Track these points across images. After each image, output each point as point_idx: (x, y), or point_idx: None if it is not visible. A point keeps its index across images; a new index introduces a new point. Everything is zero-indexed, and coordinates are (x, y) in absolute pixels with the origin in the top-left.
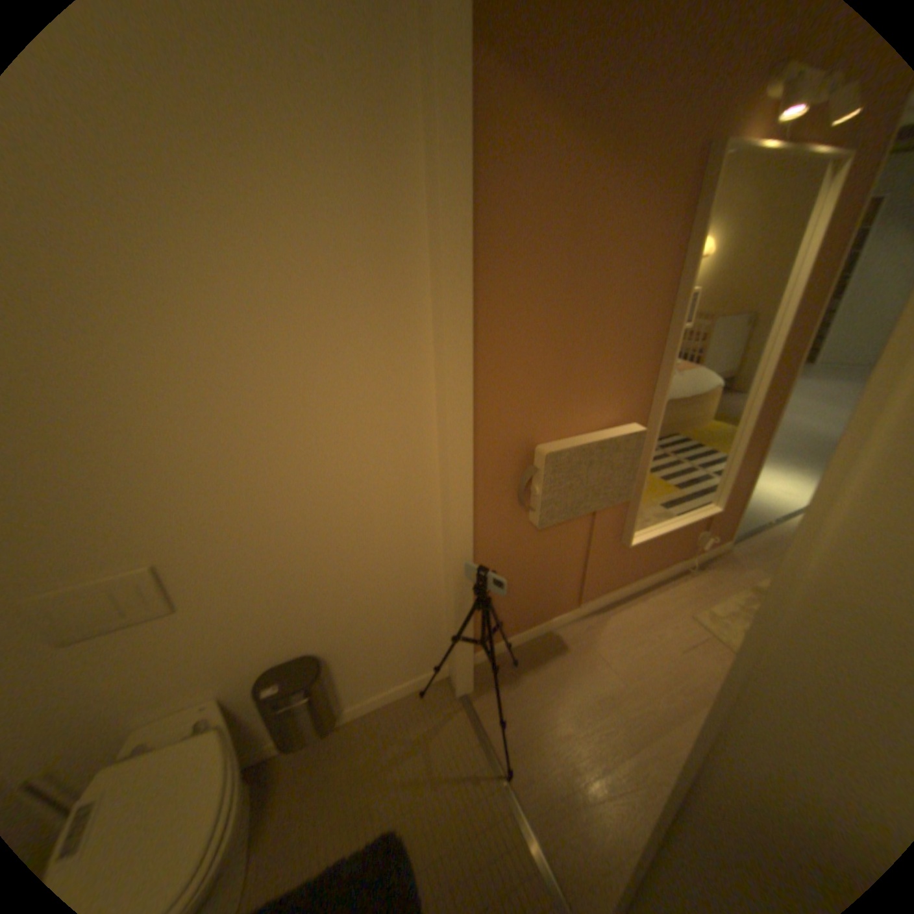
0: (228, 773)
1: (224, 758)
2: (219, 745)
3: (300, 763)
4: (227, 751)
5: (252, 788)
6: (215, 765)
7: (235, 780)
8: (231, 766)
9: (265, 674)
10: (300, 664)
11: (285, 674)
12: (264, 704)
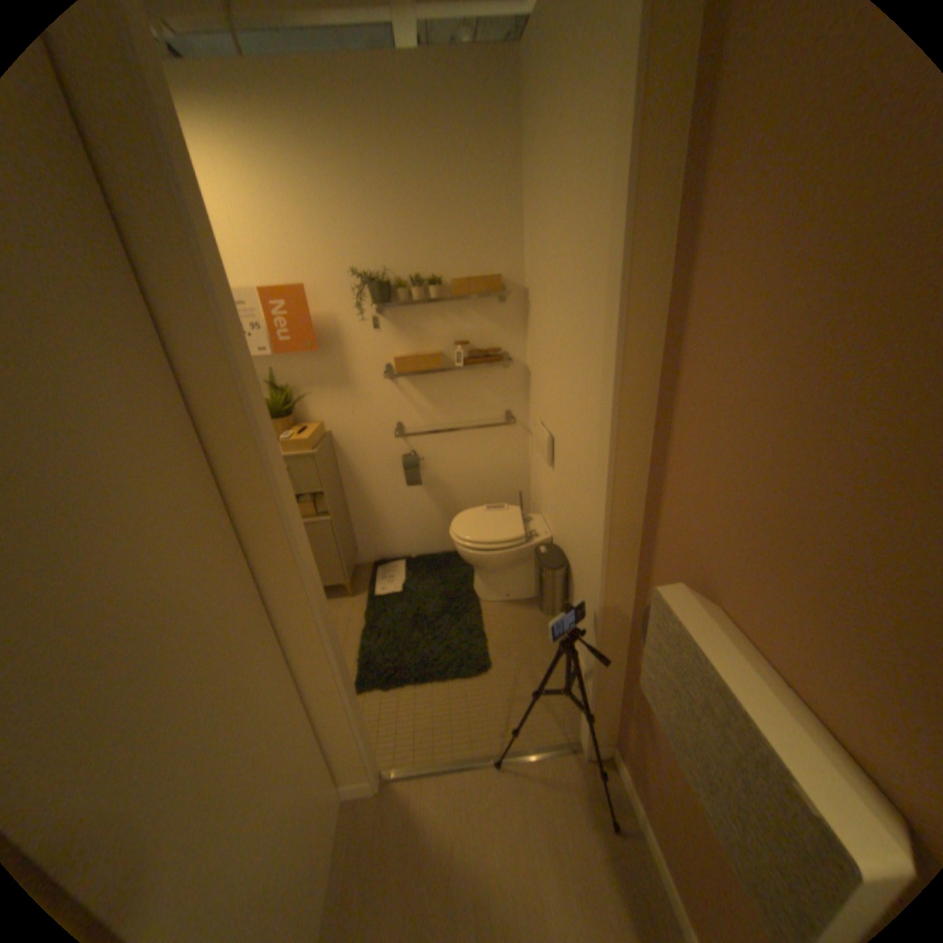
0: (508, 549)
1: (513, 543)
2: (519, 539)
3: (548, 621)
4: (520, 547)
5: (538, 600)
6: (508, 539)
7: (505, 554)
8: (511, 550)
9: (557, 547)
10: (561, 561)
11: (554, 555)
12: (536, 550)
